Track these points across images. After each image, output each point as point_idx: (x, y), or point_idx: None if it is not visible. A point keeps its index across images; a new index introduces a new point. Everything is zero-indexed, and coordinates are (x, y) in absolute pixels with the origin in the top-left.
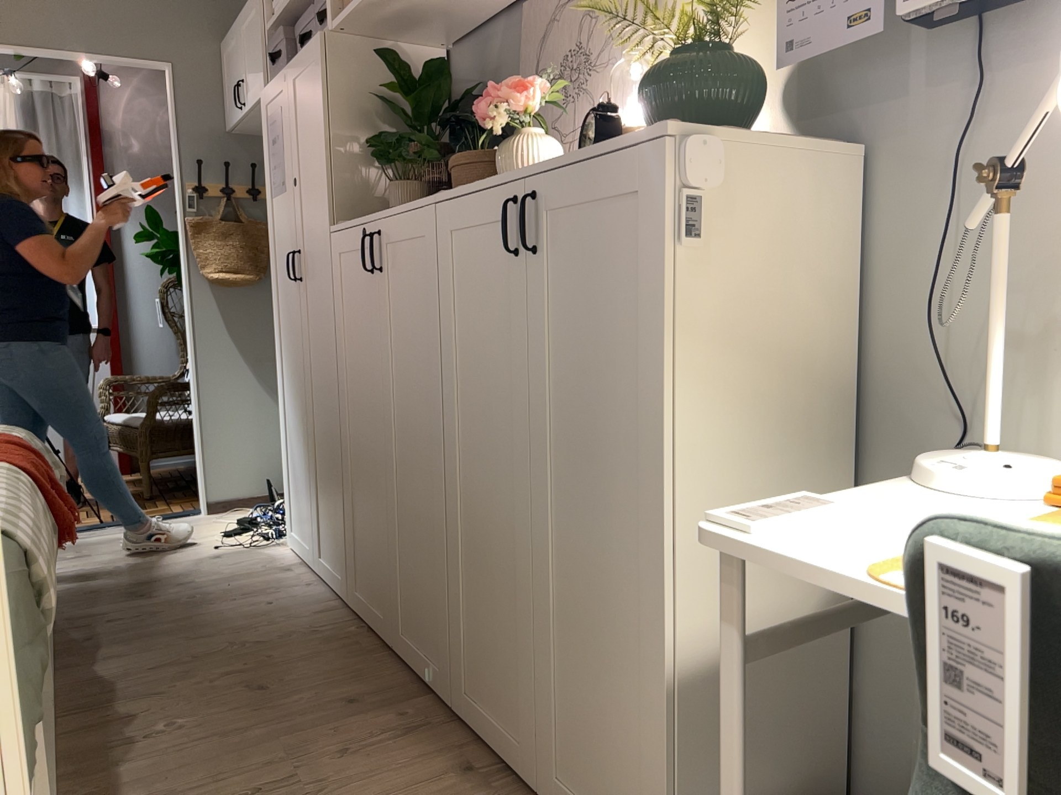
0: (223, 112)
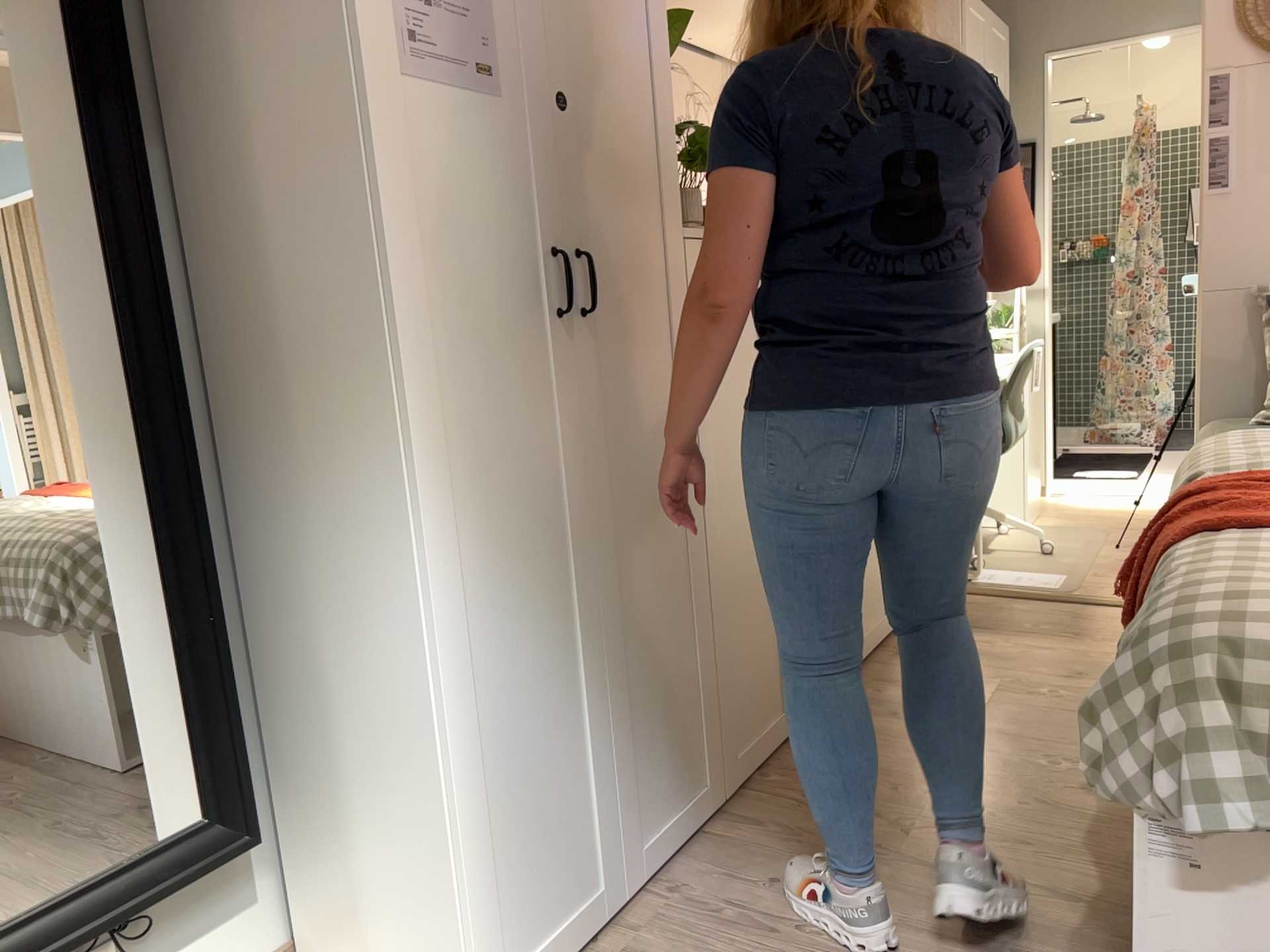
0: None
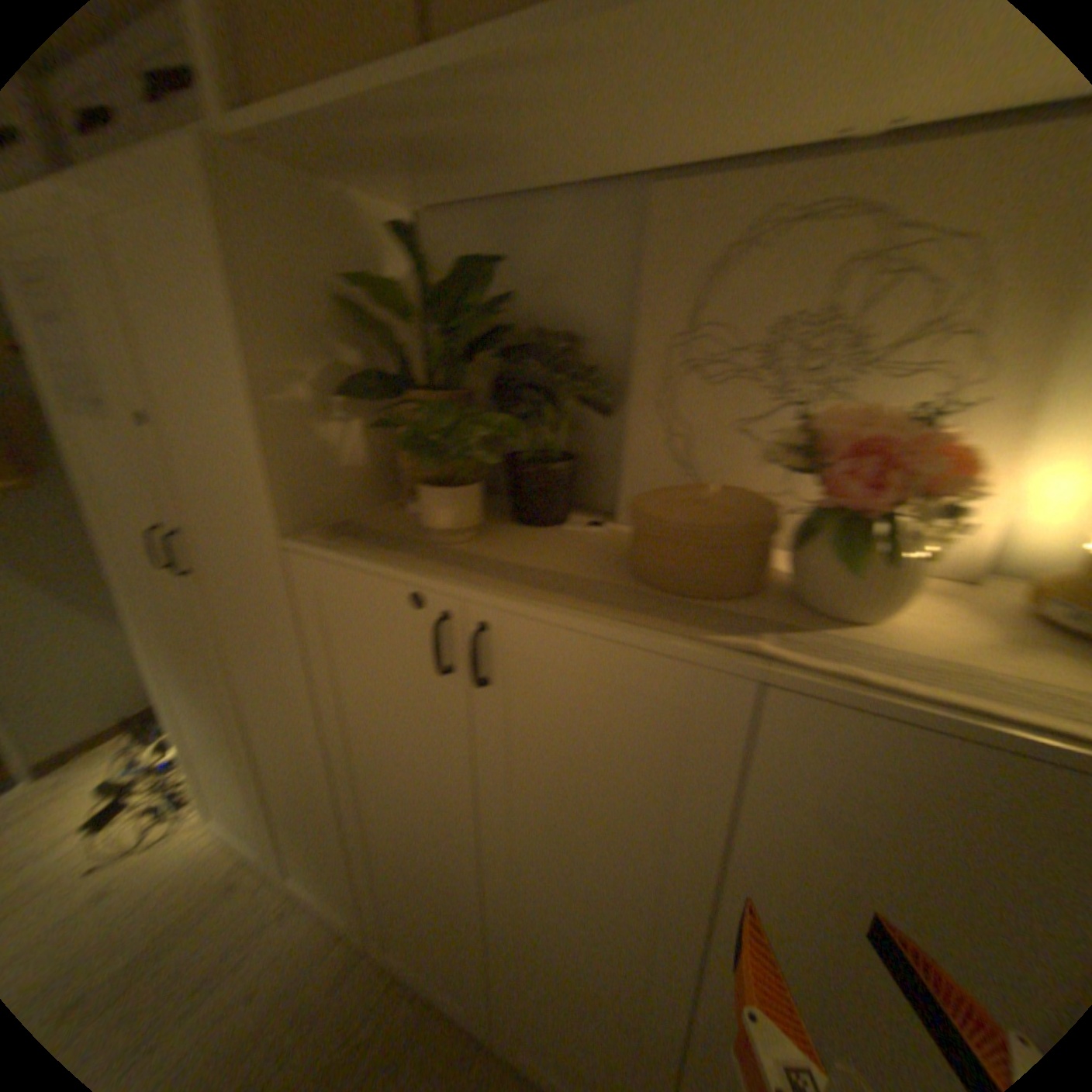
0: None
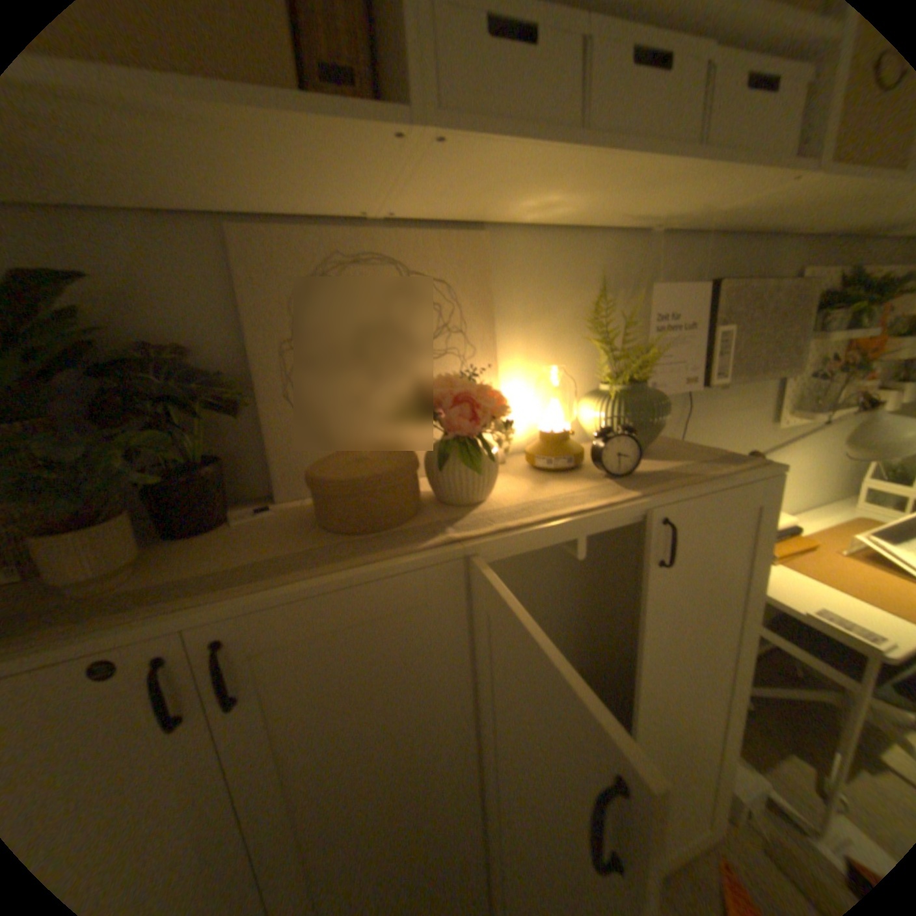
0: None
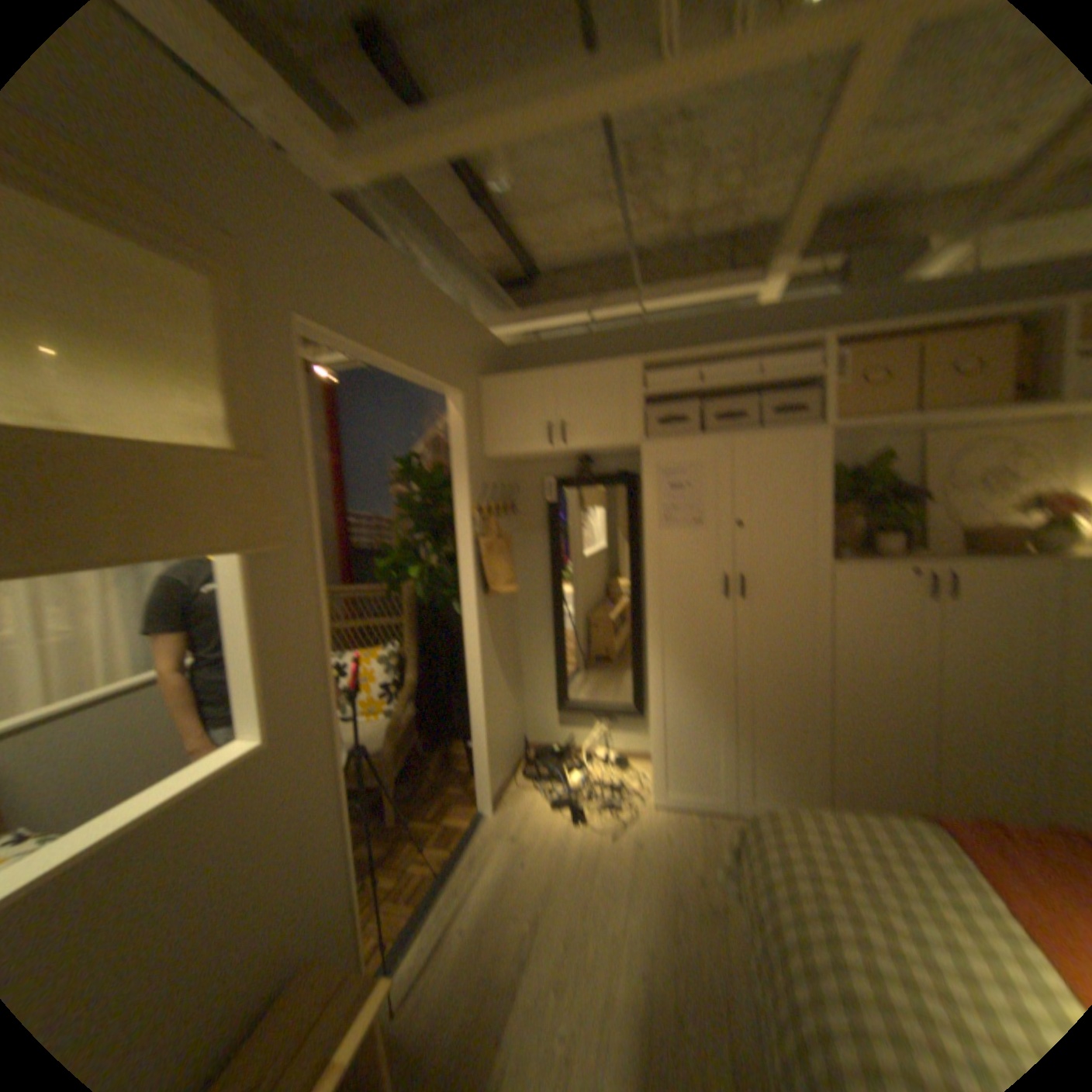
0: (480, 440)
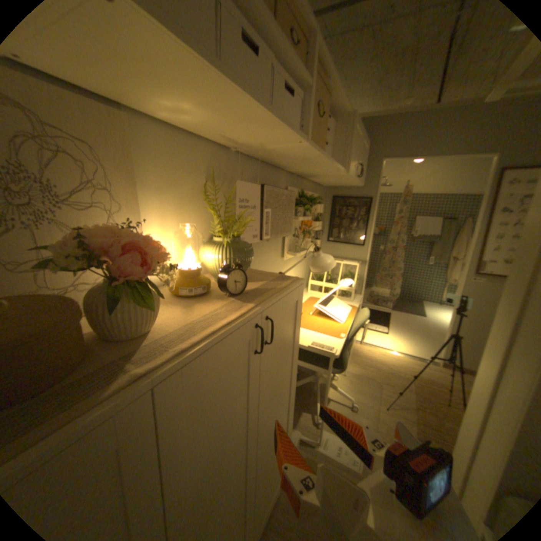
0: None
